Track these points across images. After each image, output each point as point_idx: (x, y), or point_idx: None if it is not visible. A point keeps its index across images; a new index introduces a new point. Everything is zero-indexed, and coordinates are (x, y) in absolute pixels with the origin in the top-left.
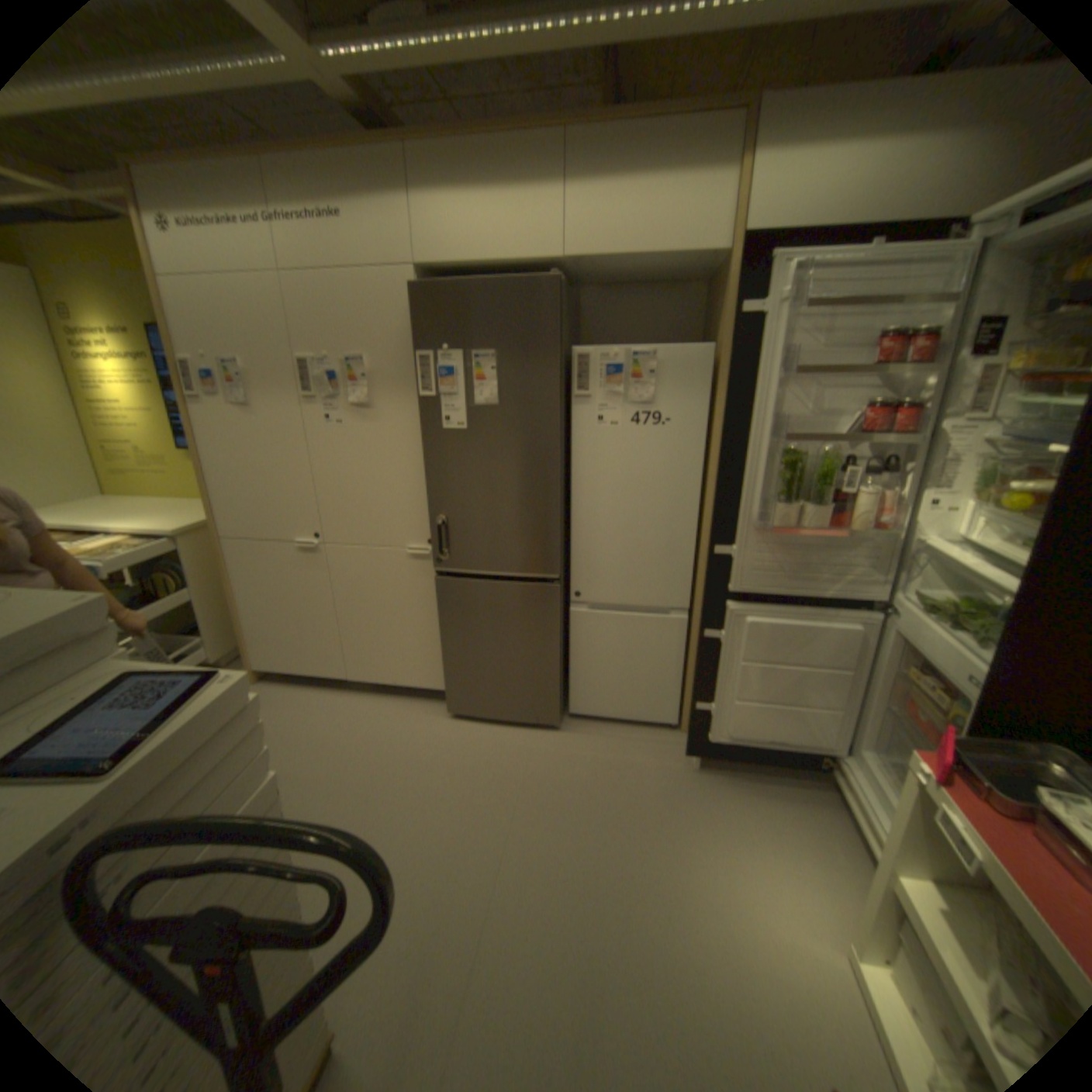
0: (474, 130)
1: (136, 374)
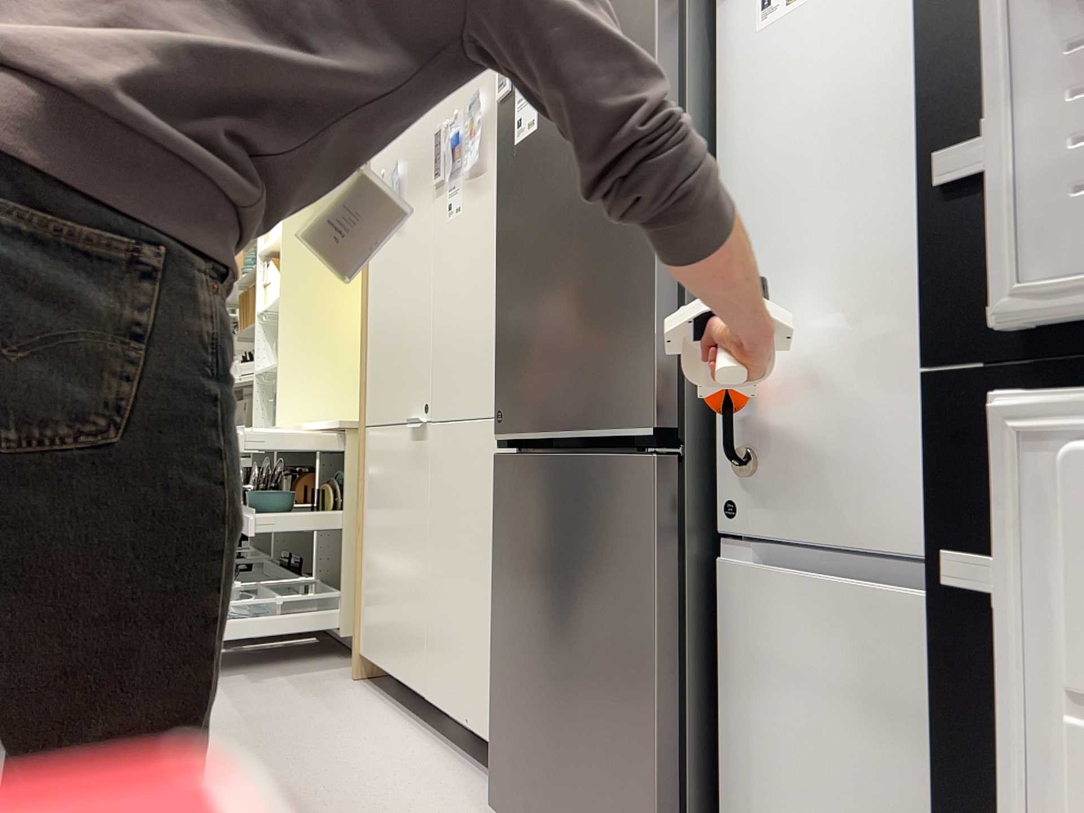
0: None
1: None
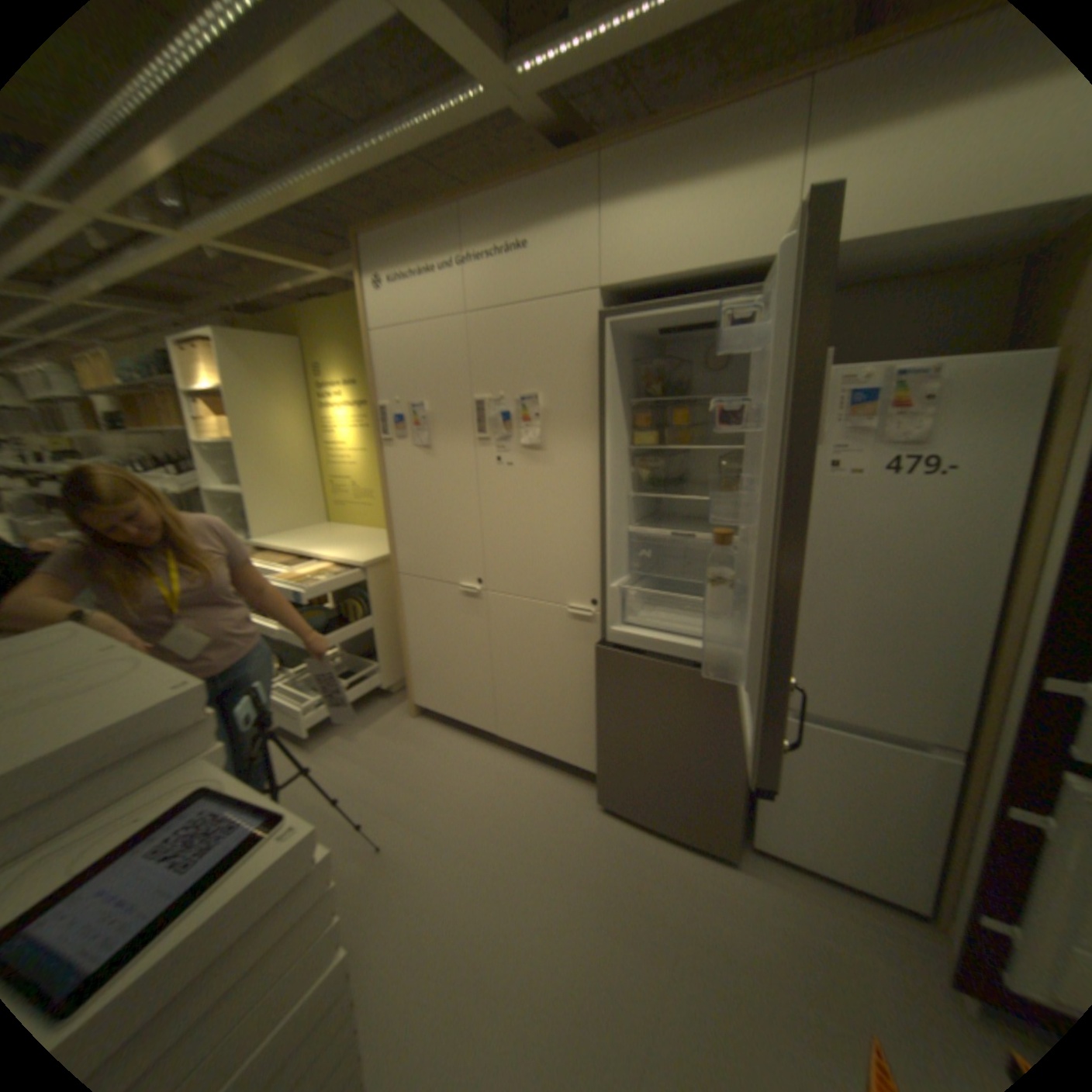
0: (683, 114)
1: (356, 418)
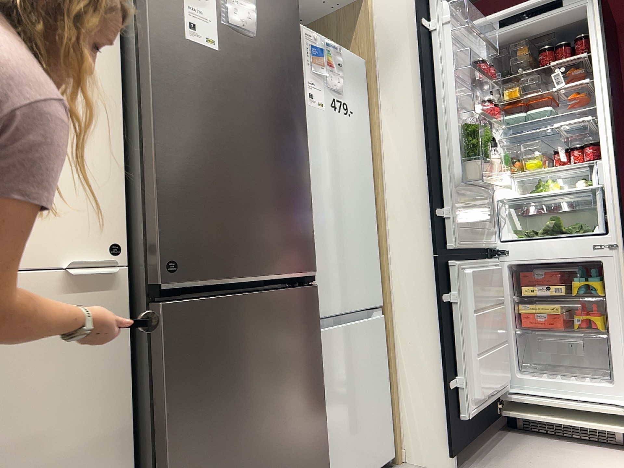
0: None
1: None
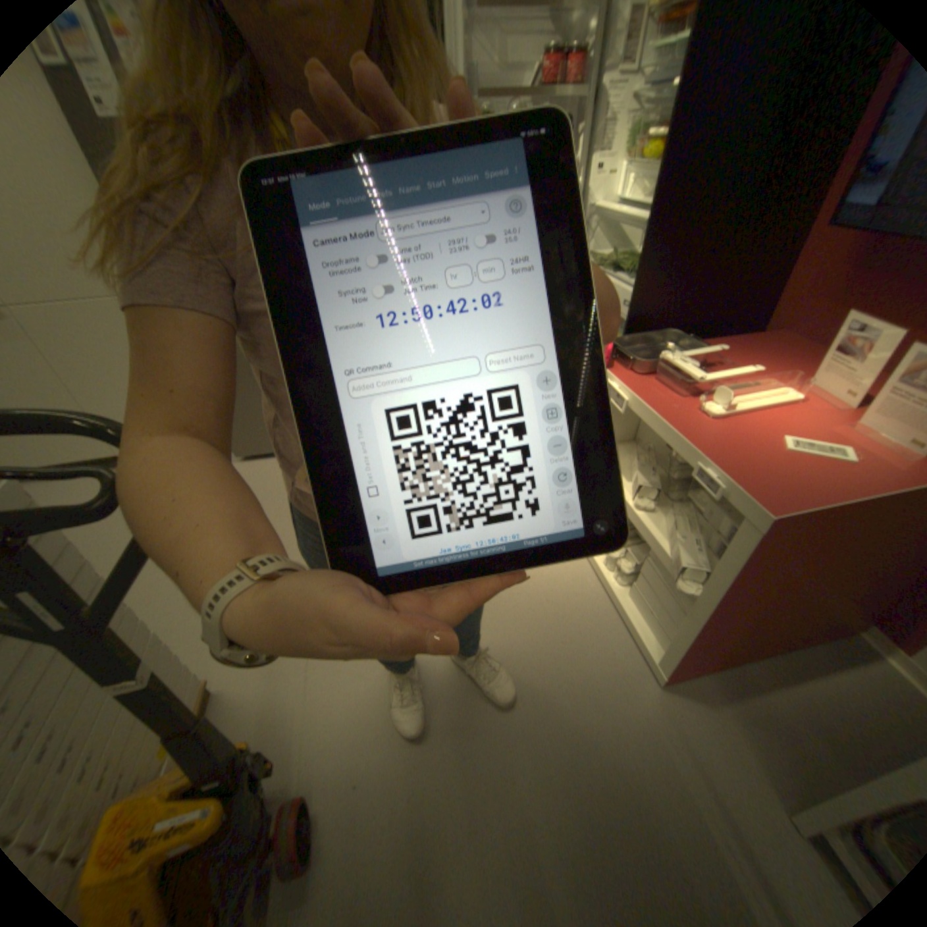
0: None
1: None
